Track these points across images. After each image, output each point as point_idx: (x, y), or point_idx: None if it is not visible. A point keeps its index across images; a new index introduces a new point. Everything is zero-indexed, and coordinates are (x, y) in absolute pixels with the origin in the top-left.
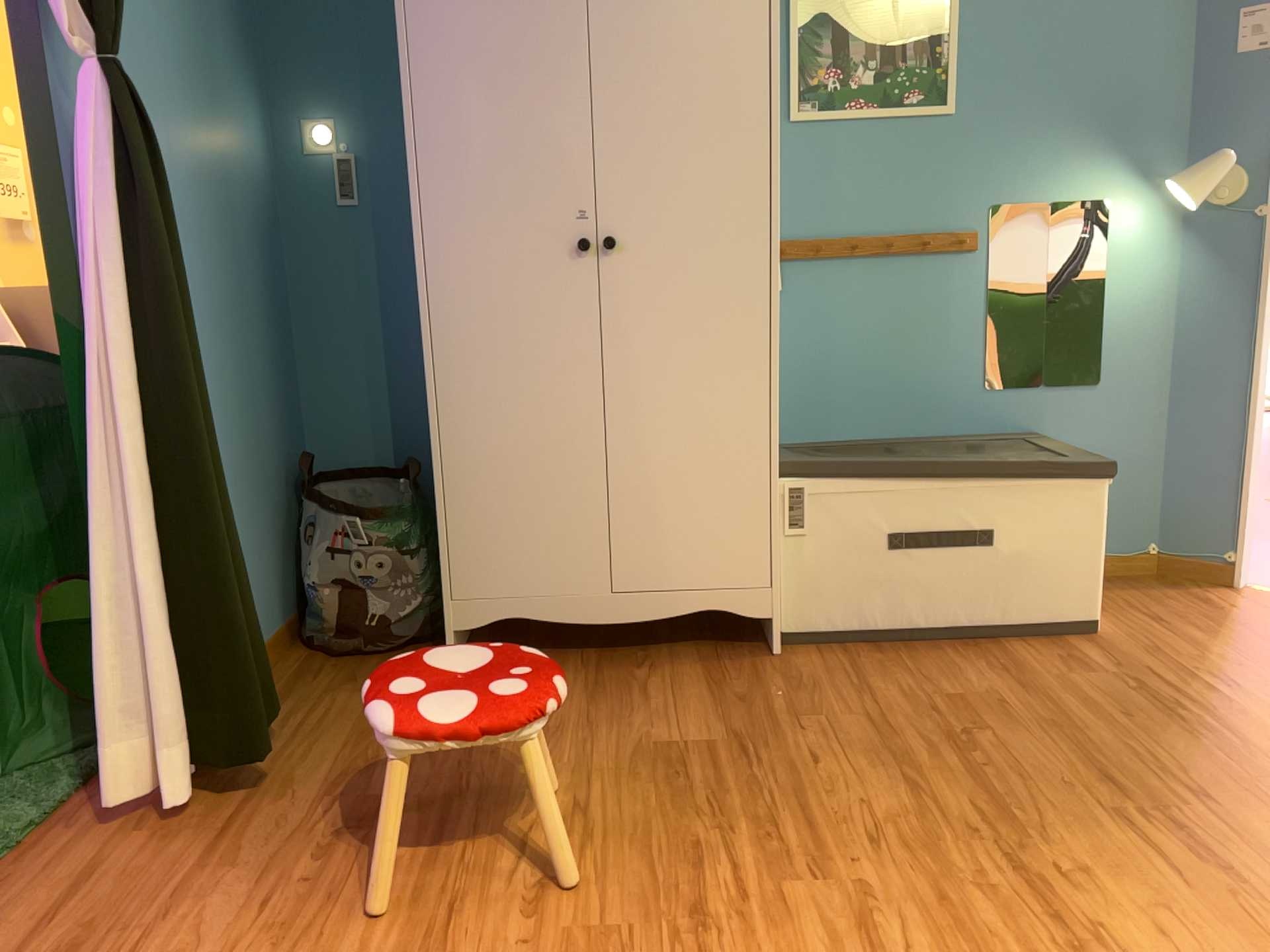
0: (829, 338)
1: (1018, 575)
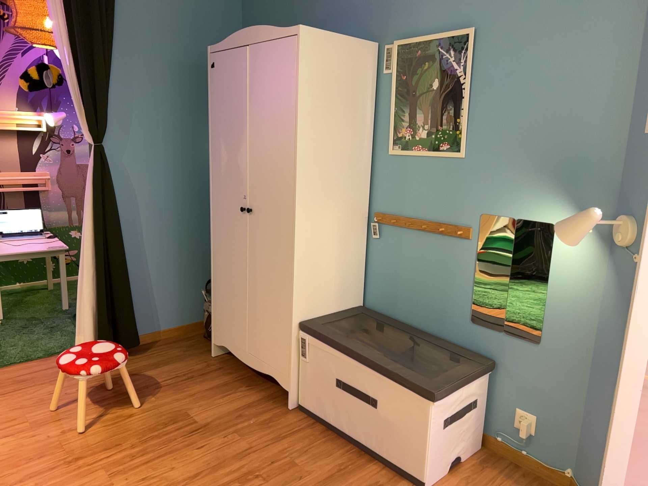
0: (399, 268)
1: (390, 430)
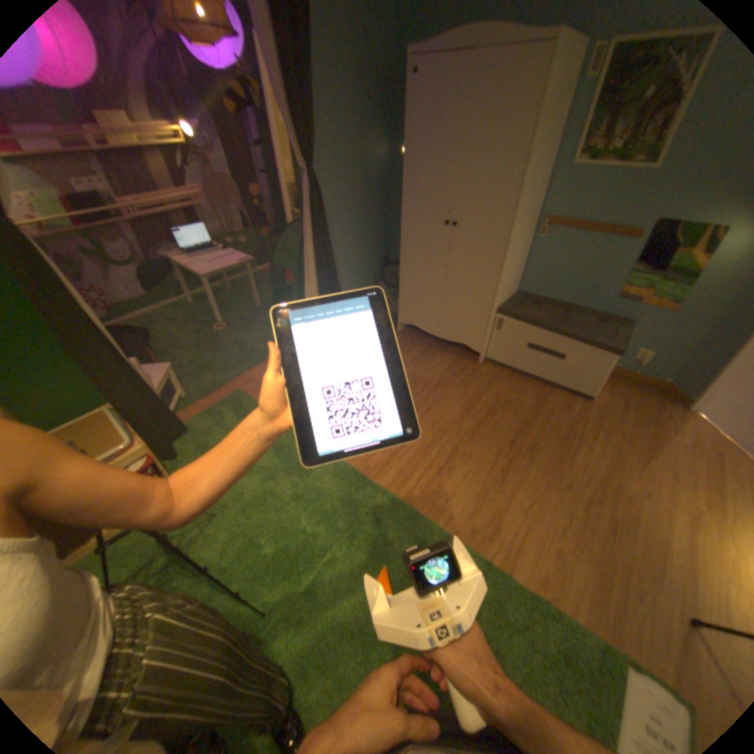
0: (560, 260)
1: (571, 373)
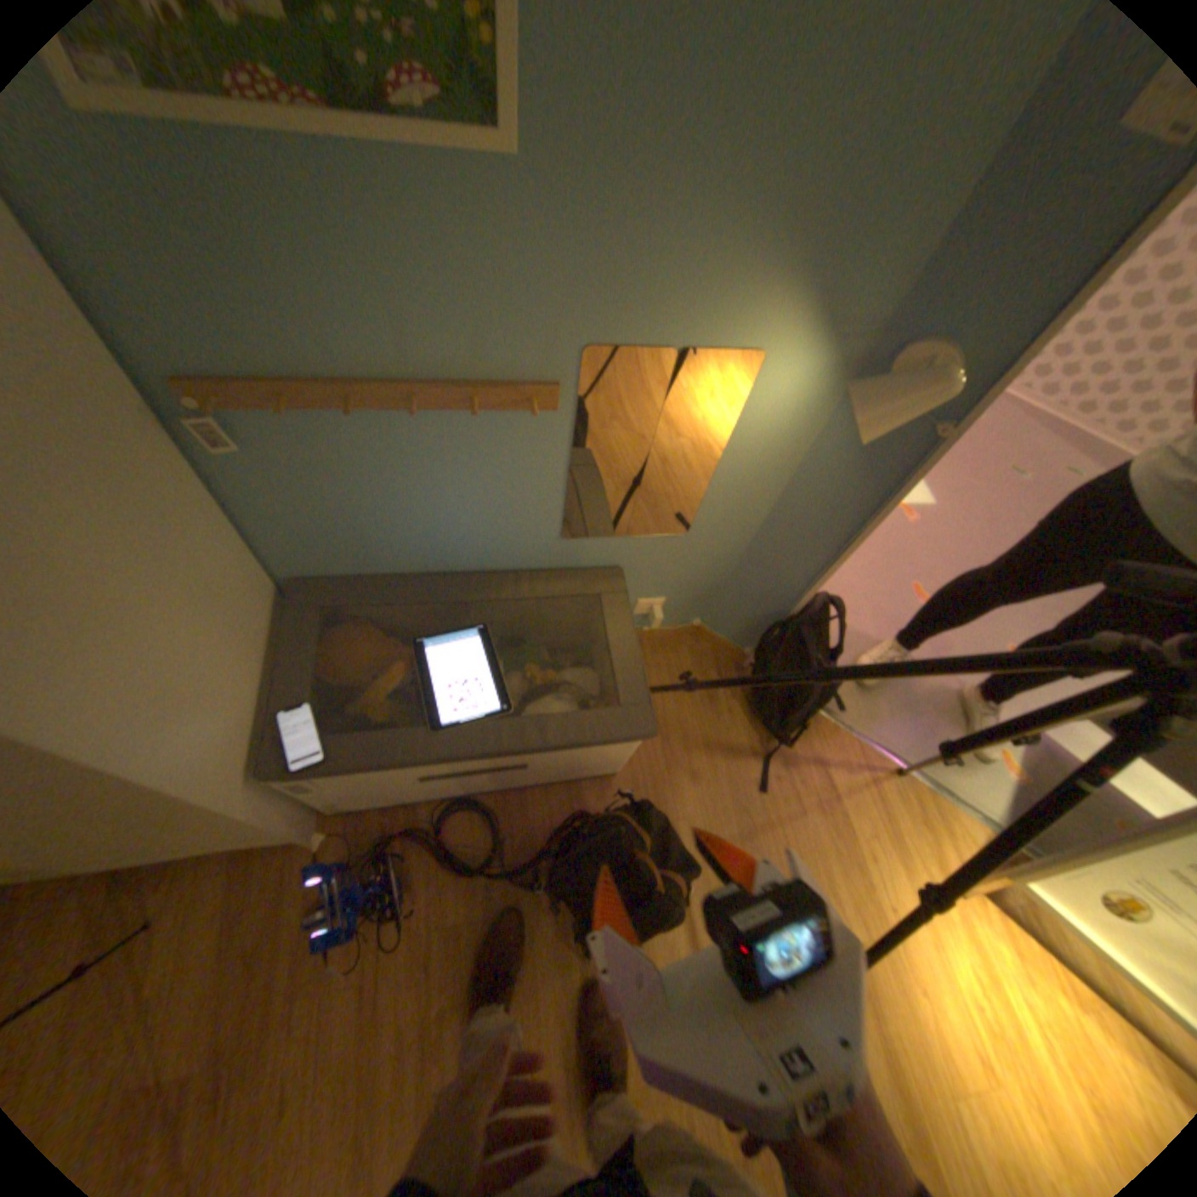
0: (351, 500)
1: (548, 776)
